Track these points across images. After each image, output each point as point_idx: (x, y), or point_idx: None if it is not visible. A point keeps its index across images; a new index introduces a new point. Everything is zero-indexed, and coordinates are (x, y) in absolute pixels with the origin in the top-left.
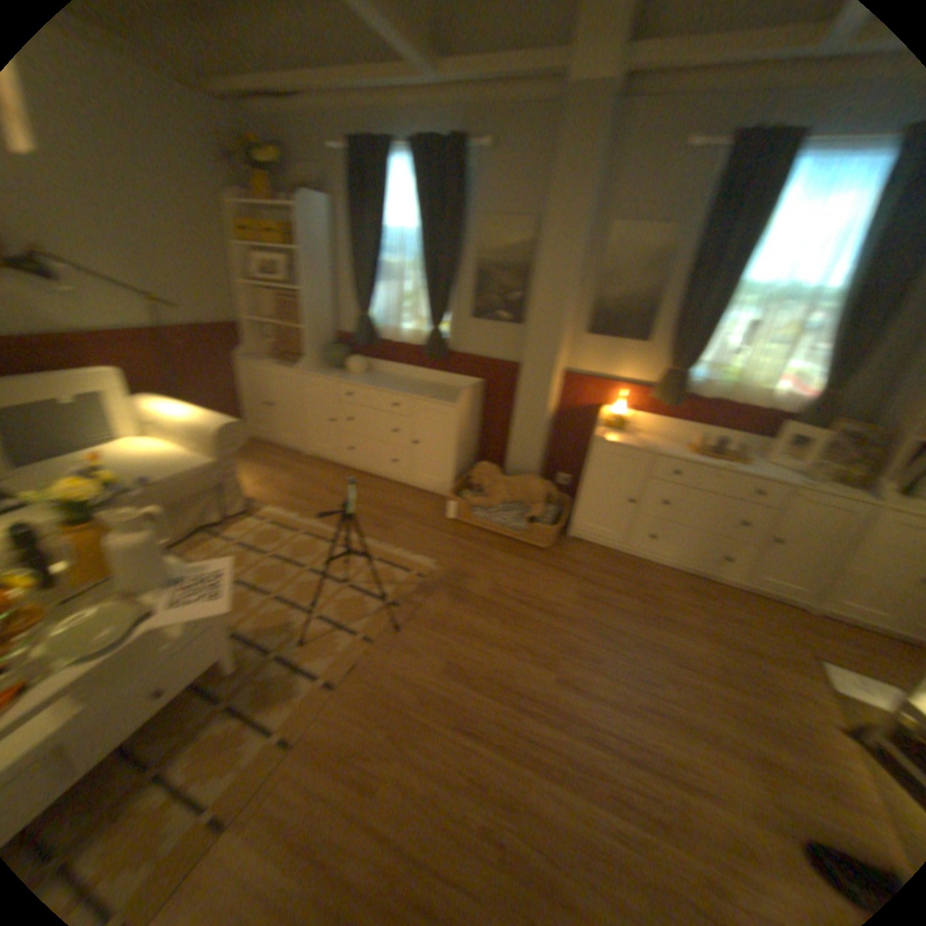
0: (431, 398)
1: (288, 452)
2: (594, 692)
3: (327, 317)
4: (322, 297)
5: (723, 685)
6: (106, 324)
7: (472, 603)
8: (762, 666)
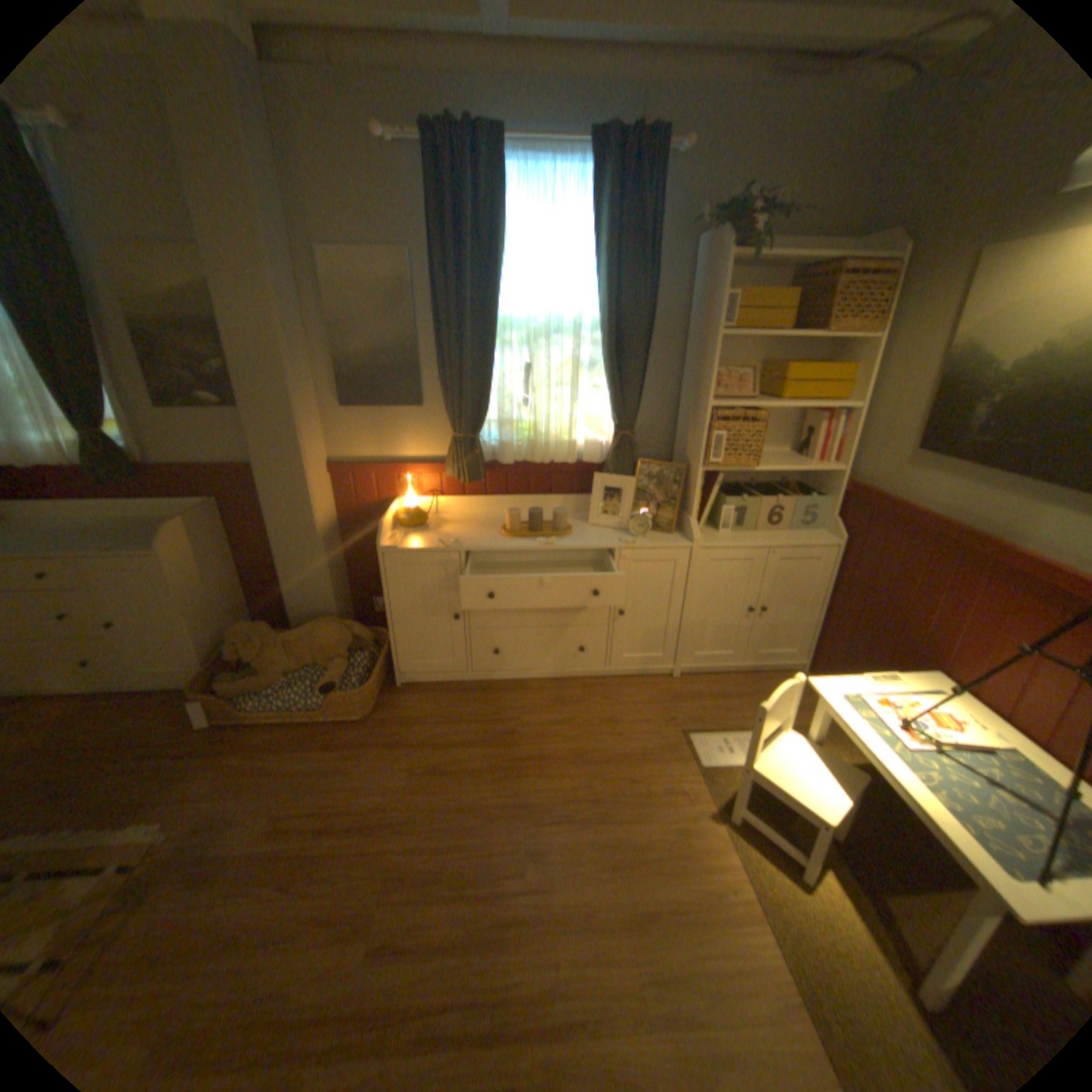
0: (101, 551)
1: None
2: (423, 943)
3: None
4: None
5: (591, 825)
6: None
7: (224, 878)
8: (630, 773)
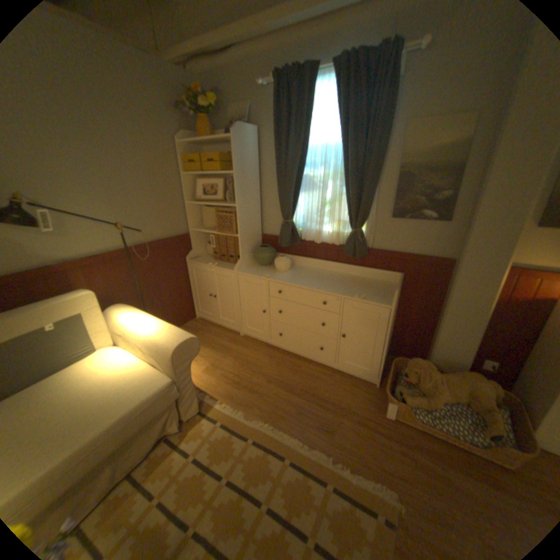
0: (359, 297)
1: (225, 331)
2: None
3: (254, 224)
4: (250, 209)
5: None
6: (83, 251)
7: None
8: None
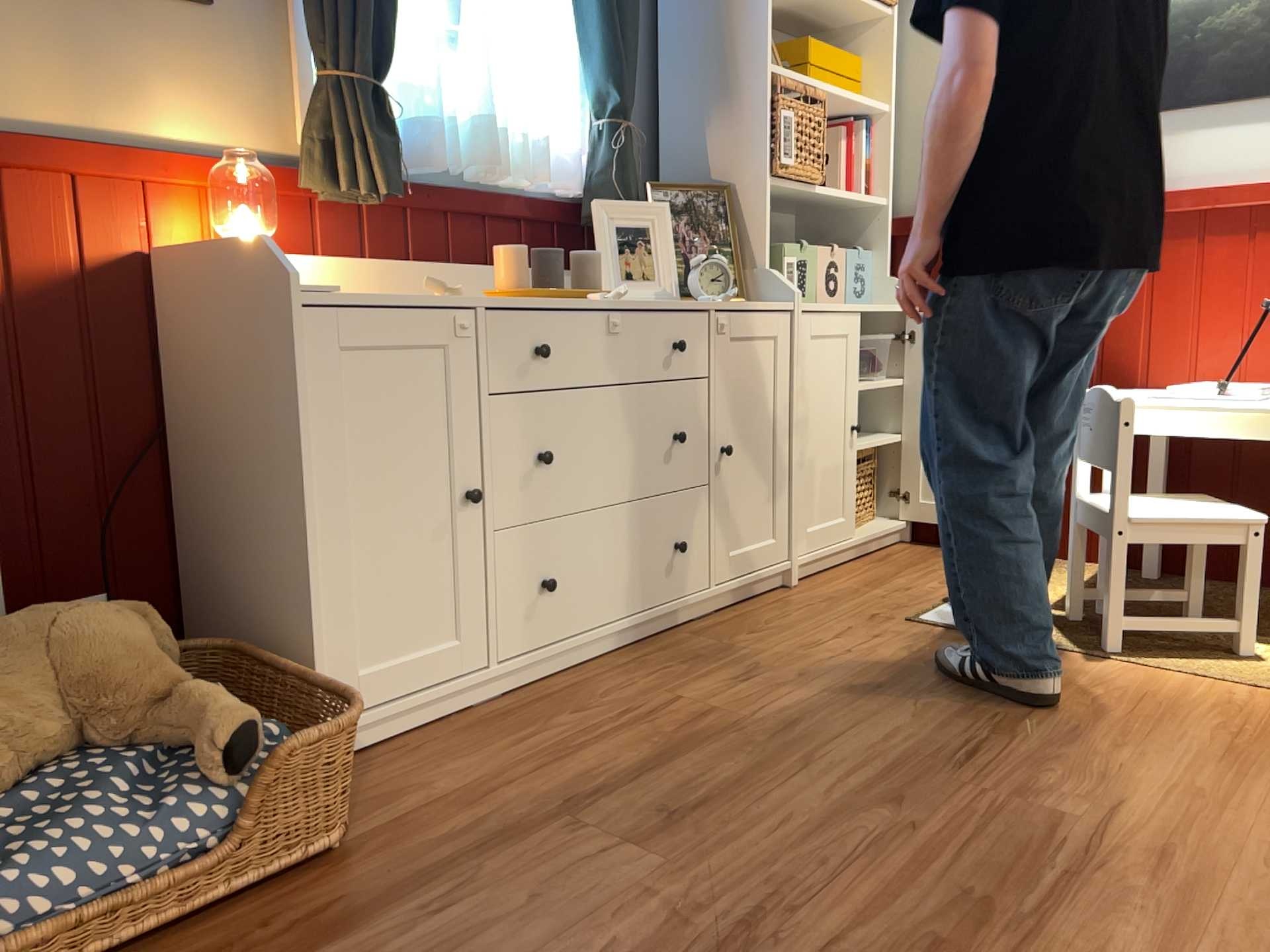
0: None
1: None
2: None
3: None
4: None
5: (1009, 730)
6: None
7: None
8: (938, 671)
